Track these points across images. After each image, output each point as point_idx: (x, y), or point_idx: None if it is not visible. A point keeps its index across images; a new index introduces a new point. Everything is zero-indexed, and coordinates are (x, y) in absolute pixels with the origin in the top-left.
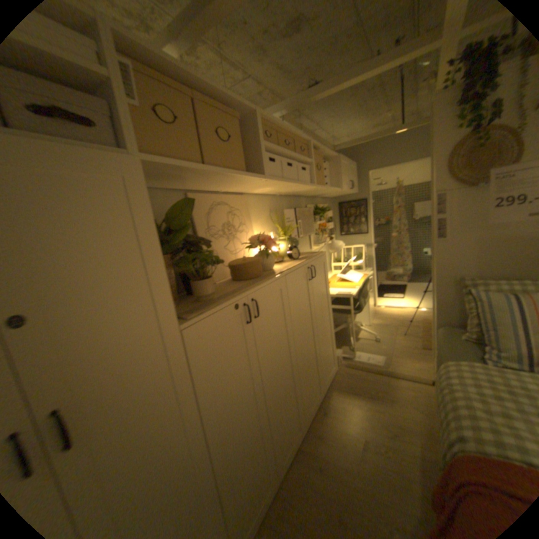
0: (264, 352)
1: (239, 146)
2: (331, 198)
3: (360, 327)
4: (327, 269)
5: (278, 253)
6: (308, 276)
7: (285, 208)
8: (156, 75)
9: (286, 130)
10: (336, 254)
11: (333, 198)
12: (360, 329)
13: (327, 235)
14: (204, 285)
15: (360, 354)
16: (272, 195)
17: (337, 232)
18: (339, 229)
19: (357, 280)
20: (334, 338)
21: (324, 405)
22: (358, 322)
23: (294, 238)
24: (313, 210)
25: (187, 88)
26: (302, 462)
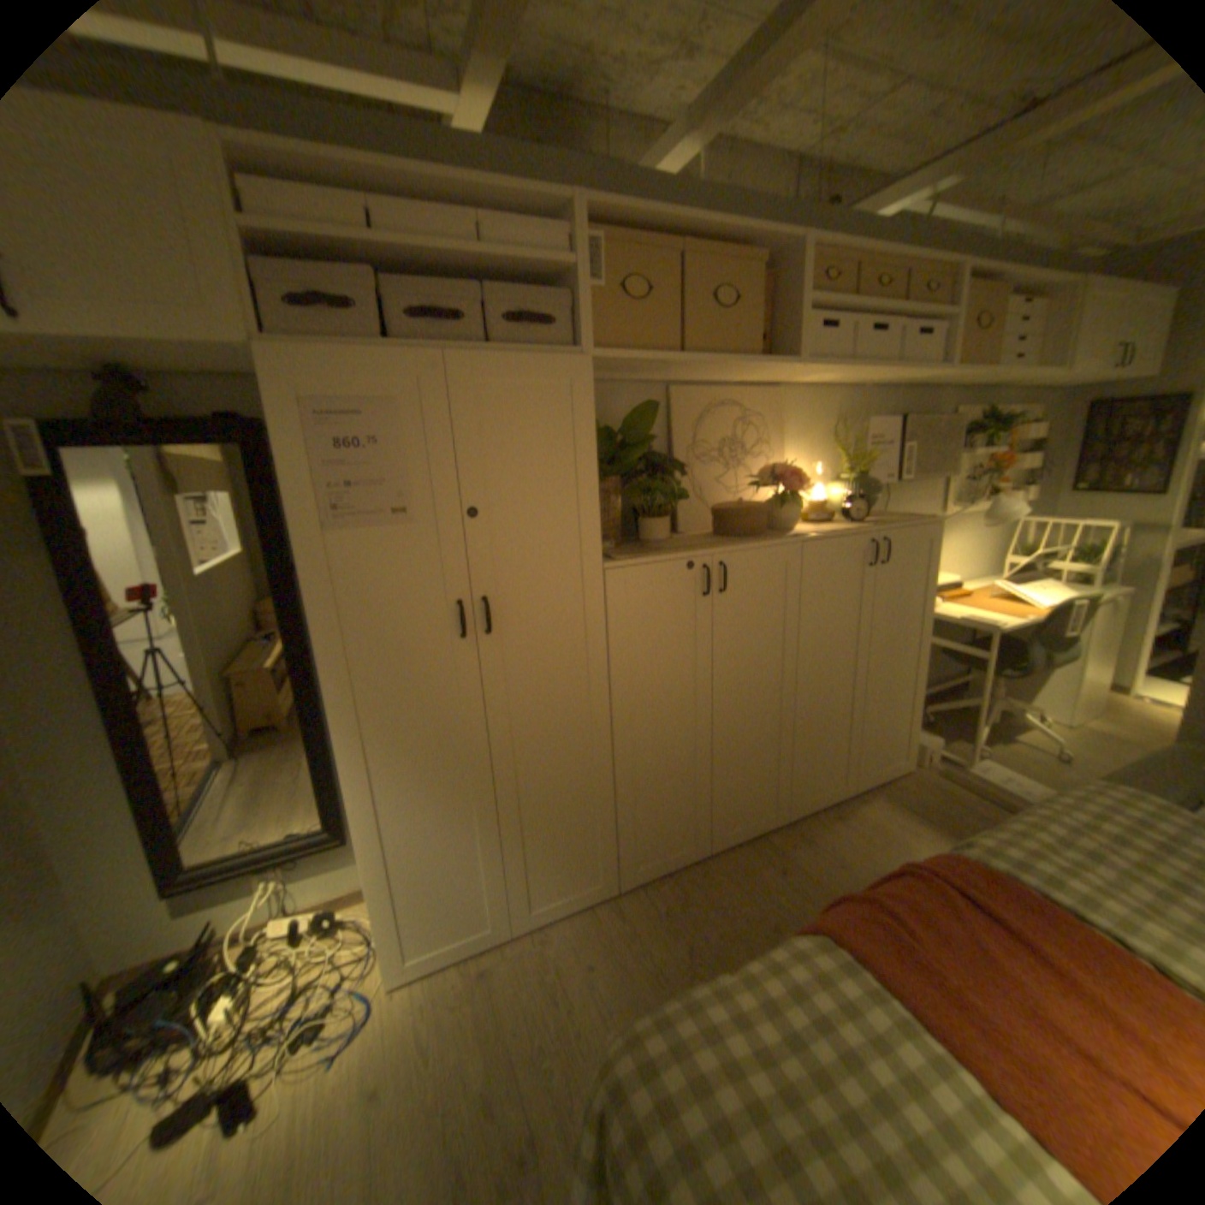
0: (725, 652)
1: (768, 305)
2: (1067, 389)
3: (1025, 717)
4: (937, 558)
5: (824, 505)
6: (867, 559)
7: (882, 415)
8: (638, 229)
9: (888, 255)
10: (1032, 537)
11: (1074, 389)
12: (1025, 721)
13: (1014, 486)
14: (652, 528)
15: (991, 768)
16: (853, 387)
17: (1065, 482)
18: (1072, 474)
19: (1048, 604)
20: (920, 707)
21: (846, 808)
22: (1033, 709)
23: (883, 481)
24: (977, 422)
25: (682, 233)
26: (759, 853)
